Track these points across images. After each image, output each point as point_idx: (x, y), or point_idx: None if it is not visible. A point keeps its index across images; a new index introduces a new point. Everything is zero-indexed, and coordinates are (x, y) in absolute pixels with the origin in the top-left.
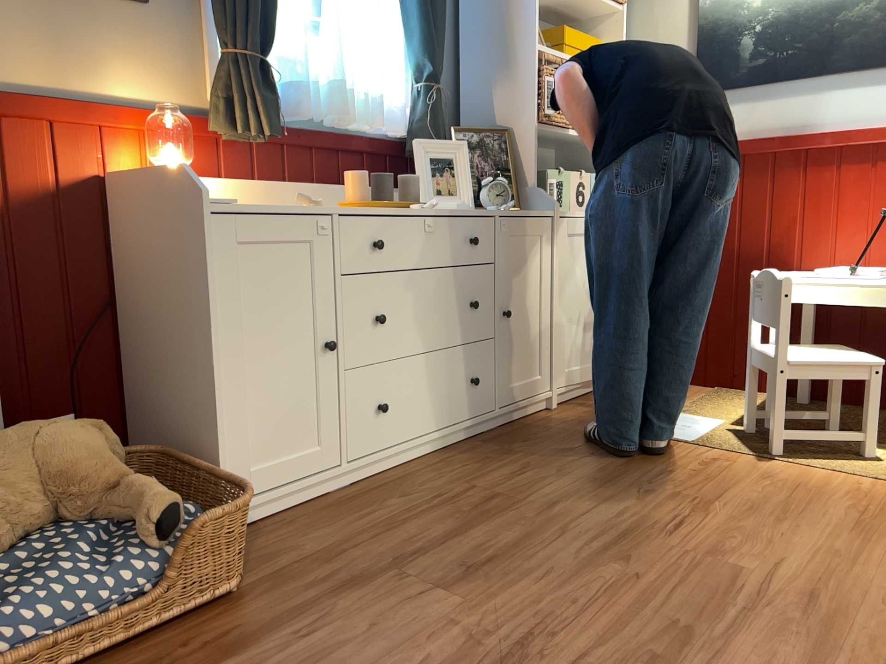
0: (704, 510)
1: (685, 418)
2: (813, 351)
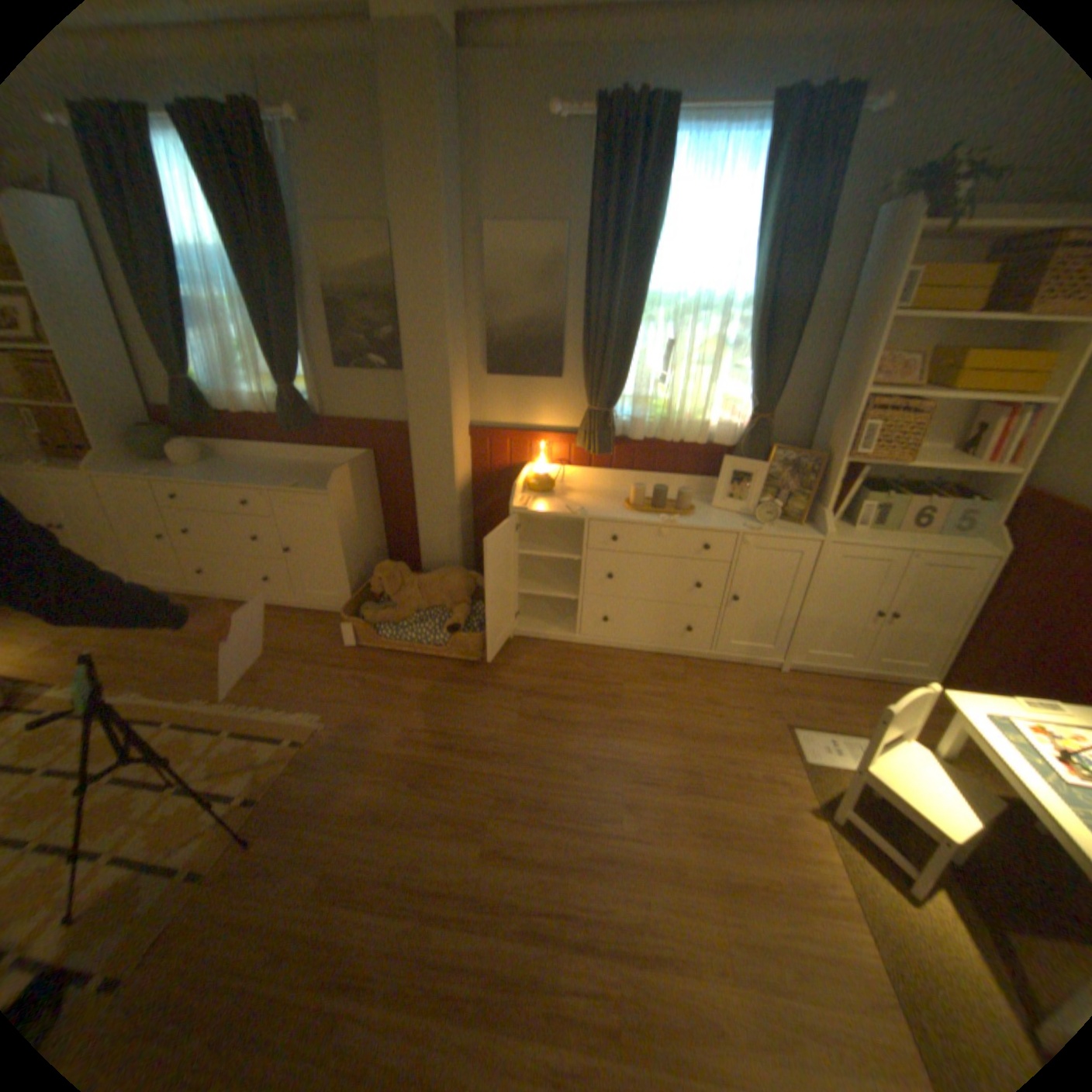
0: (687, 794)
1: (860, 749)
2: (936, 787)
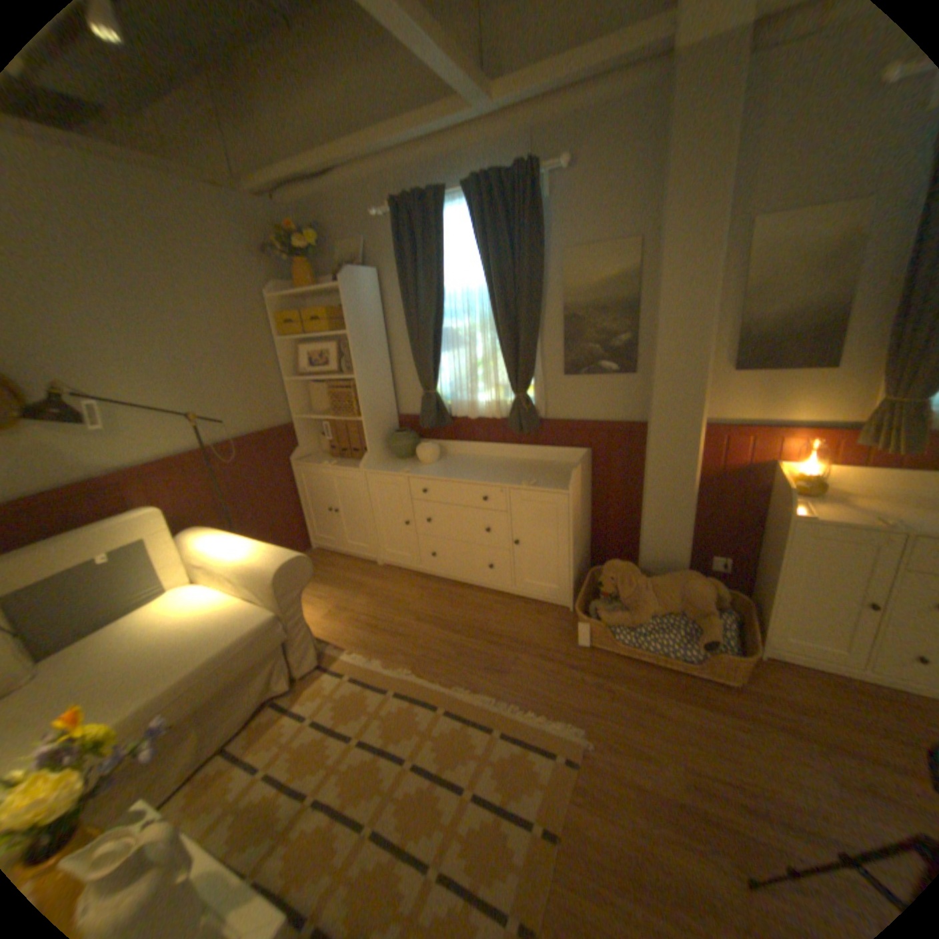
0: None
1: None
2: None
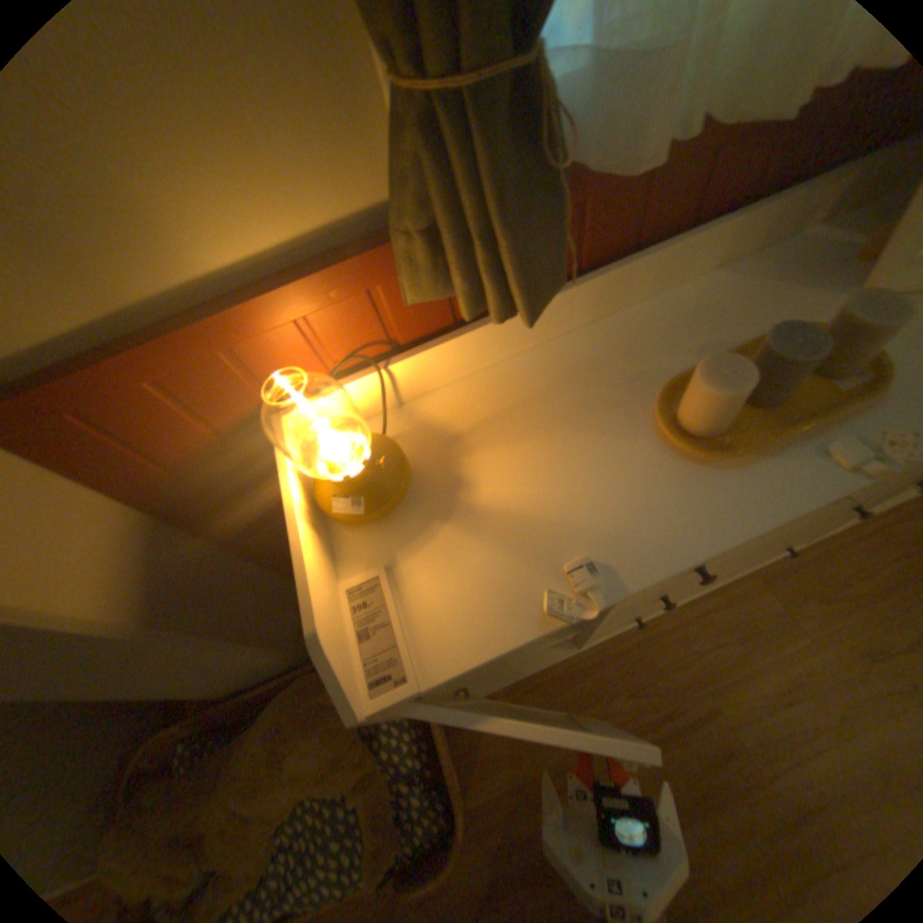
0: None
1: None
2: None
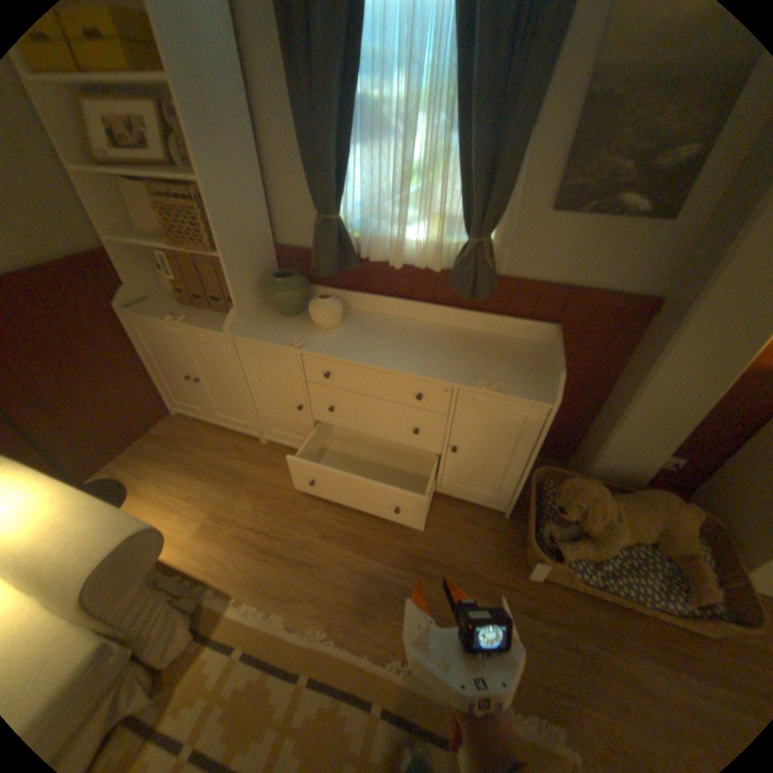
0: None
1: None
2: None
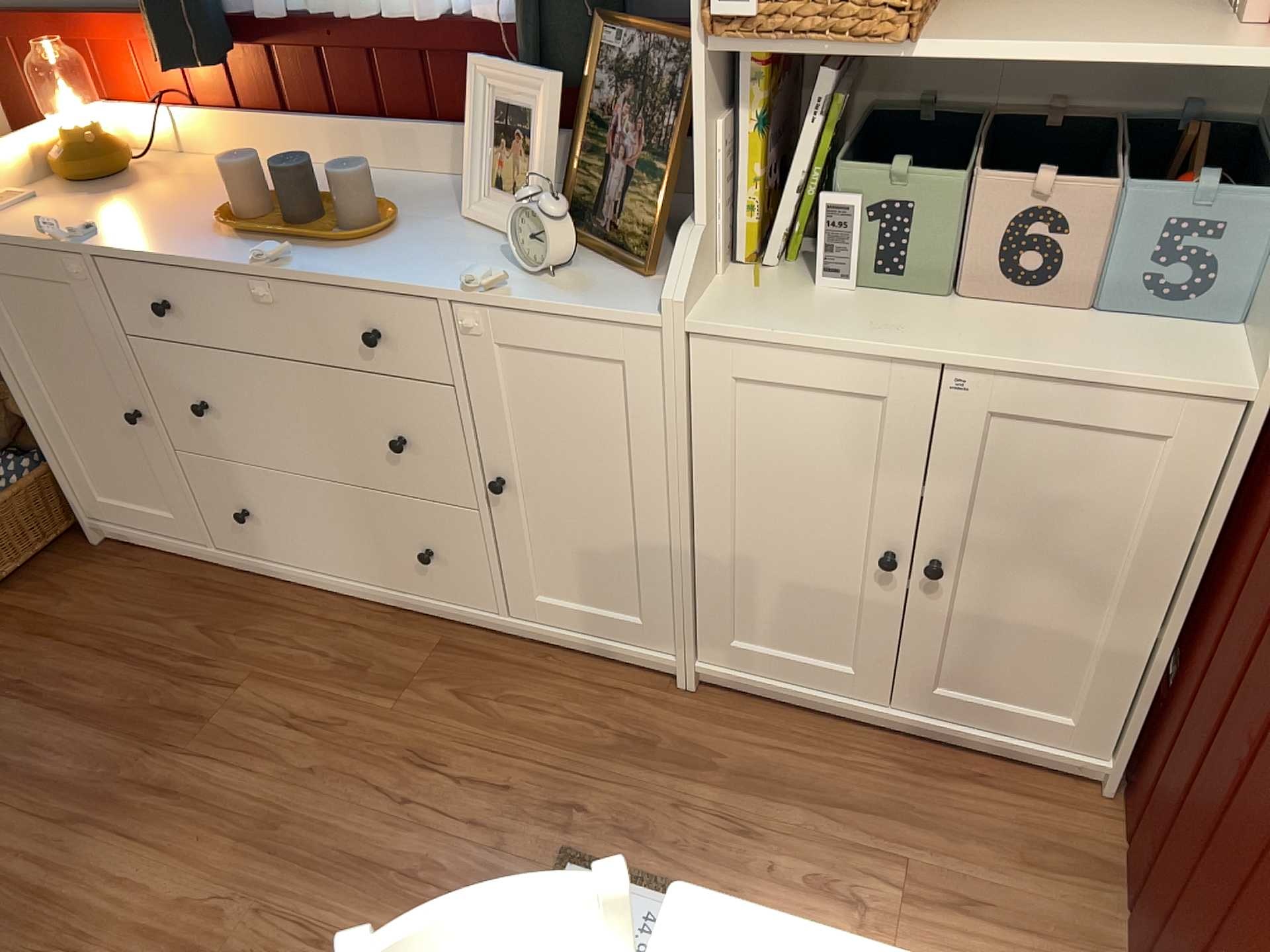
0: None
1: None
2: None
